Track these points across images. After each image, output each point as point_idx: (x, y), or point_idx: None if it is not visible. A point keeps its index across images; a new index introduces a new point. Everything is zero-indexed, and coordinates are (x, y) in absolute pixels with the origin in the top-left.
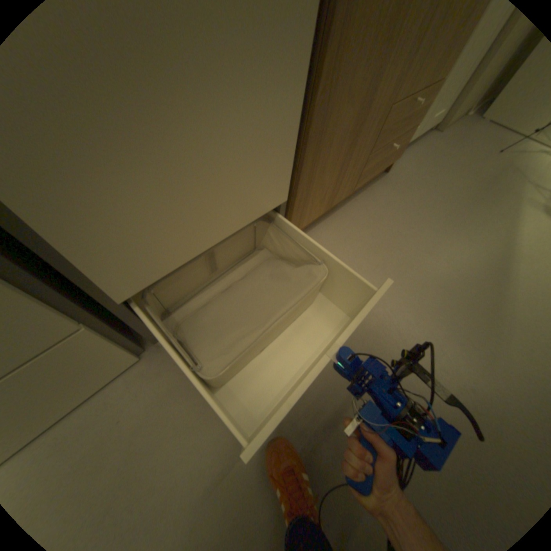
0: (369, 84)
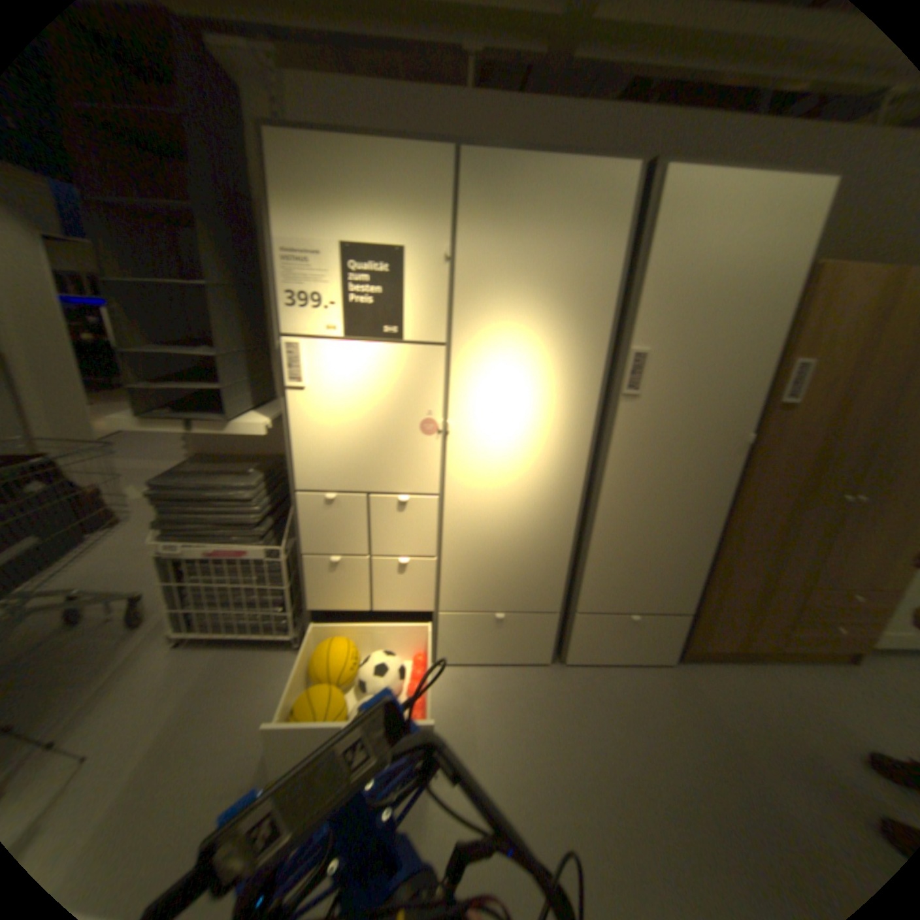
0: (773, 571)
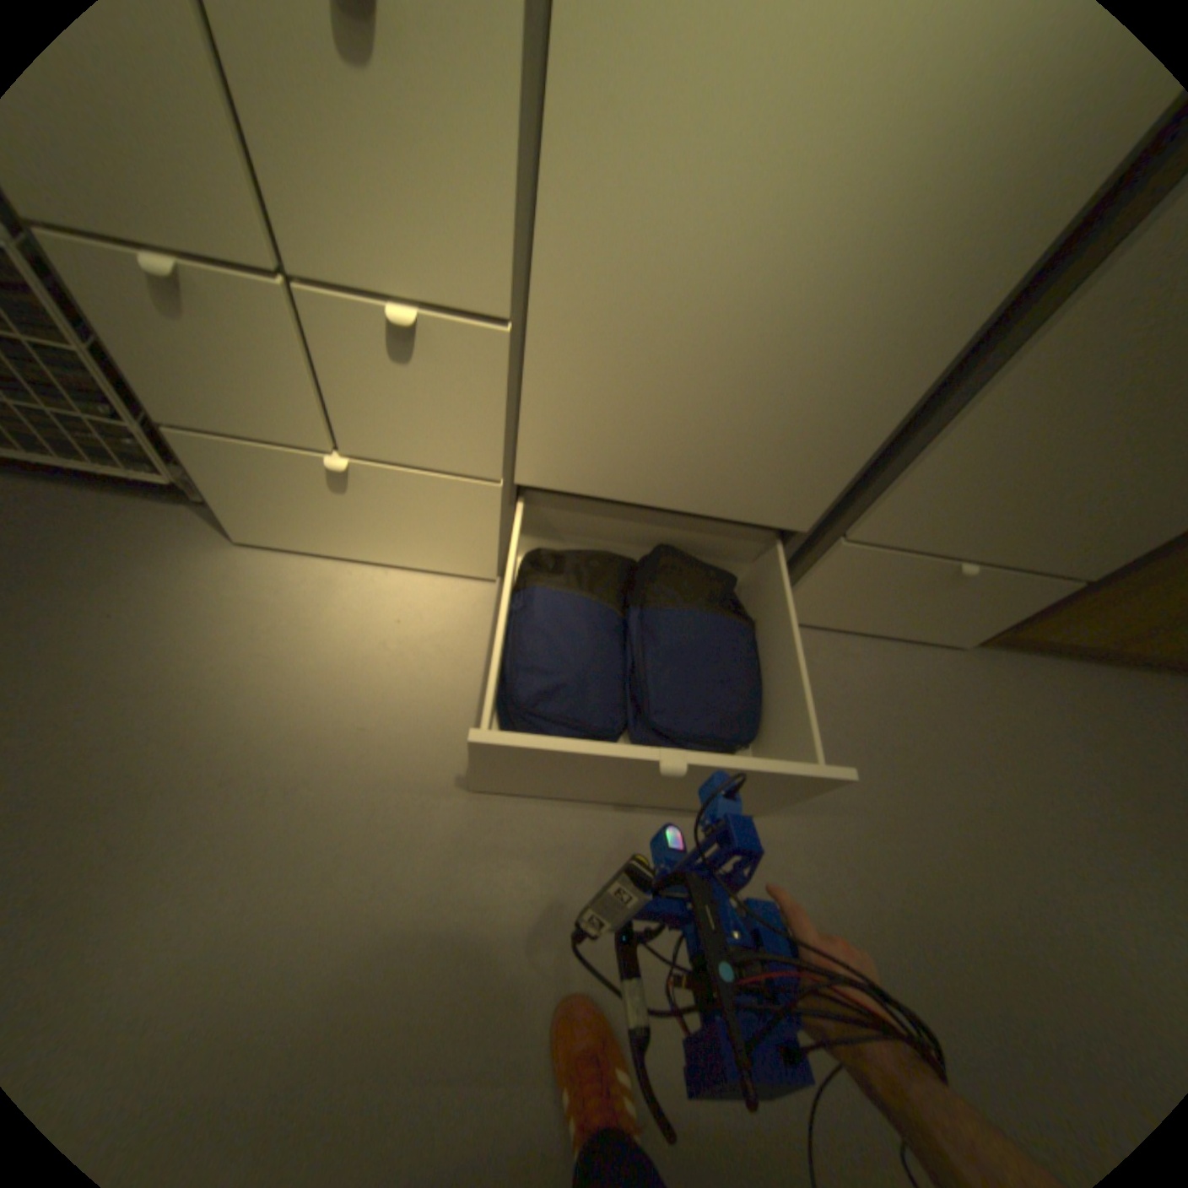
0: None
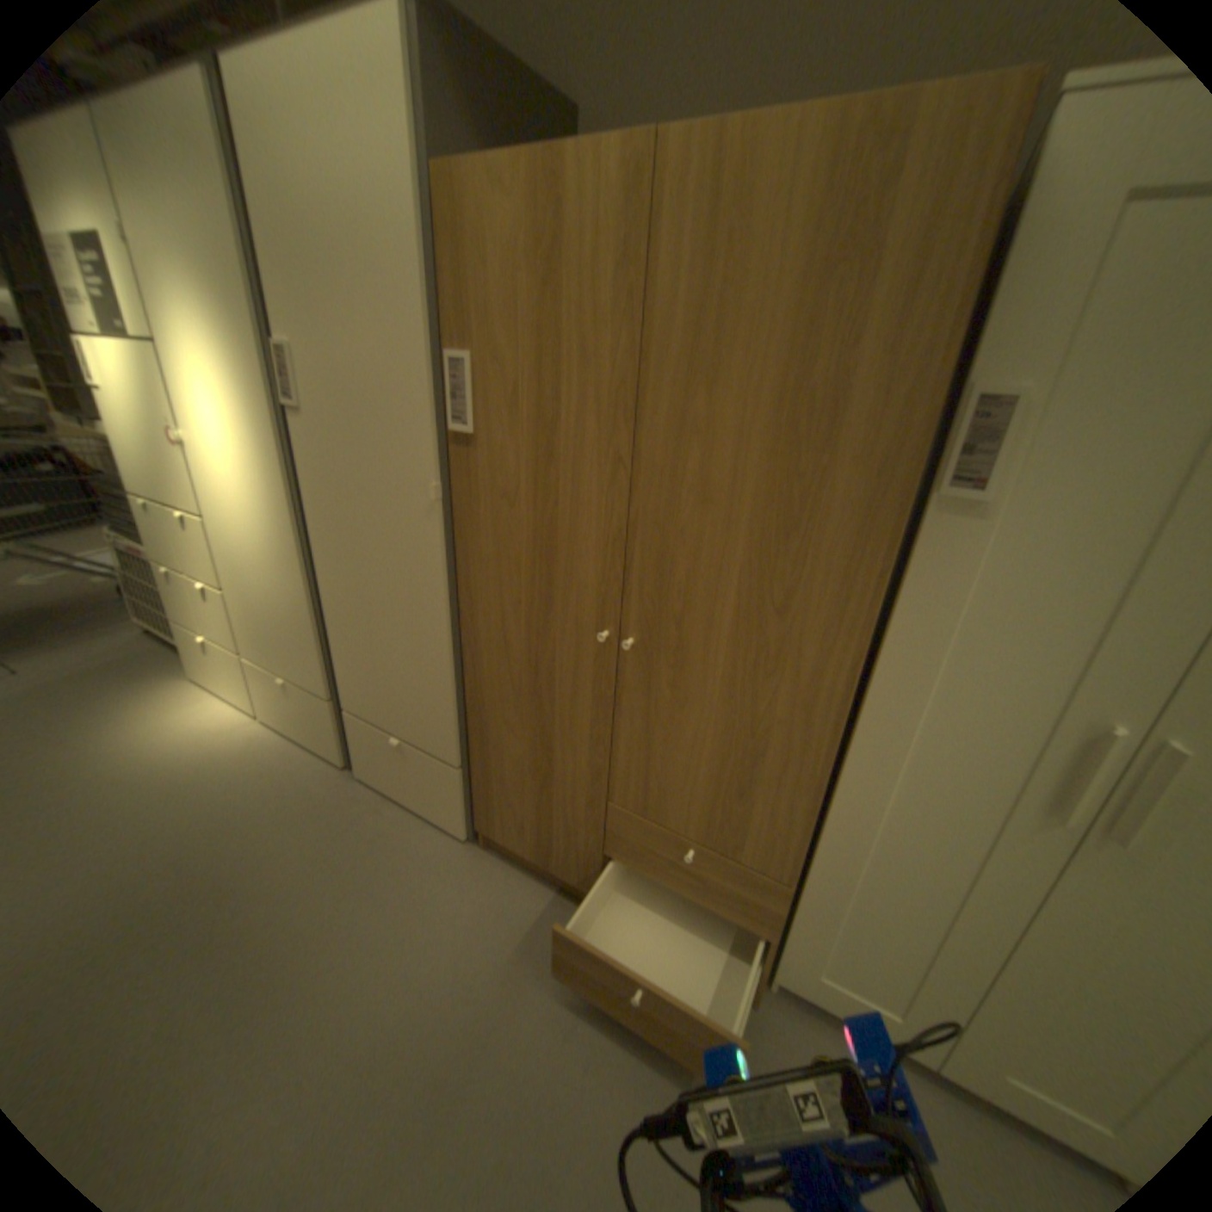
0: (537, 737)
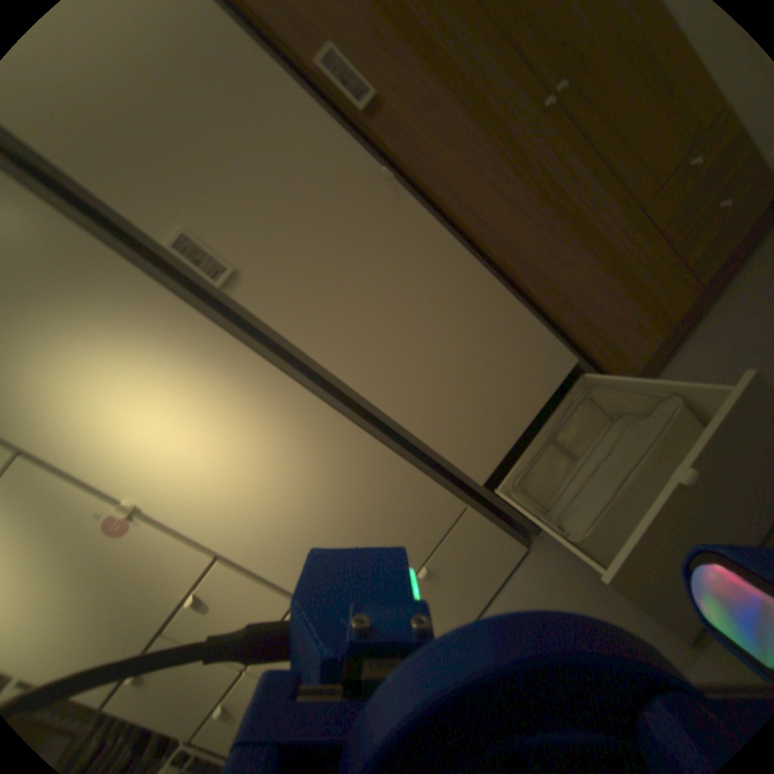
0: (584, 241)
